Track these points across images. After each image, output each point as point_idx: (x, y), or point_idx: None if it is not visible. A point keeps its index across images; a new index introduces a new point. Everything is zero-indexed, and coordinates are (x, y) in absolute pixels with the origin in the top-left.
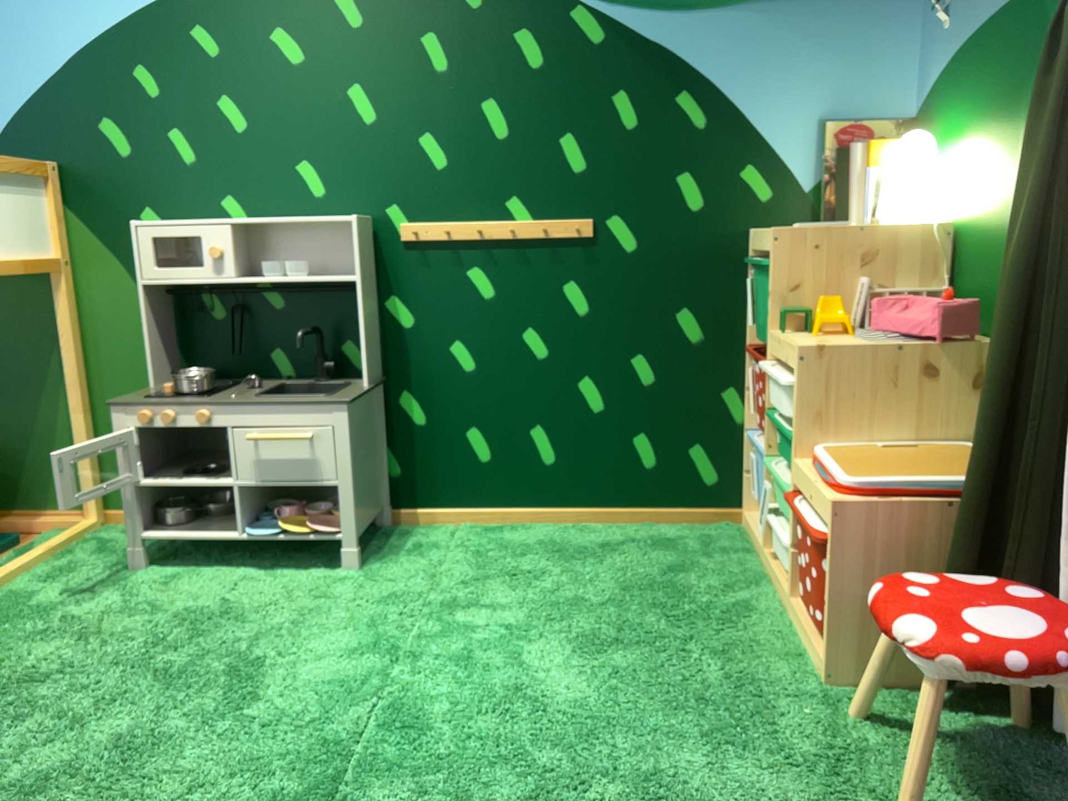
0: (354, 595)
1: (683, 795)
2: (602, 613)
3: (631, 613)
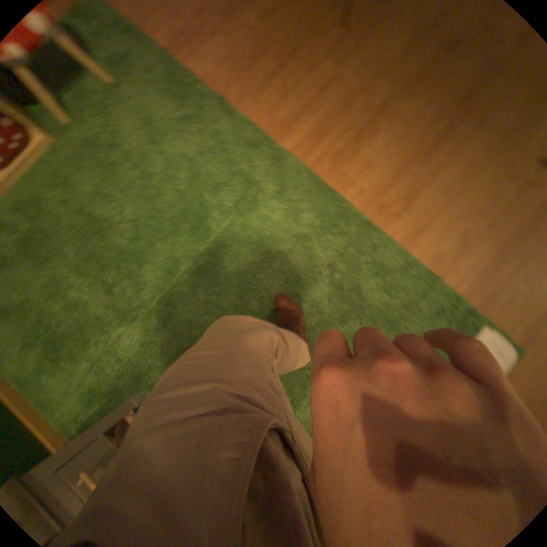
0: (155, 359)
1: (151, 130)
2: (72, 247)
3: (62, 236)
